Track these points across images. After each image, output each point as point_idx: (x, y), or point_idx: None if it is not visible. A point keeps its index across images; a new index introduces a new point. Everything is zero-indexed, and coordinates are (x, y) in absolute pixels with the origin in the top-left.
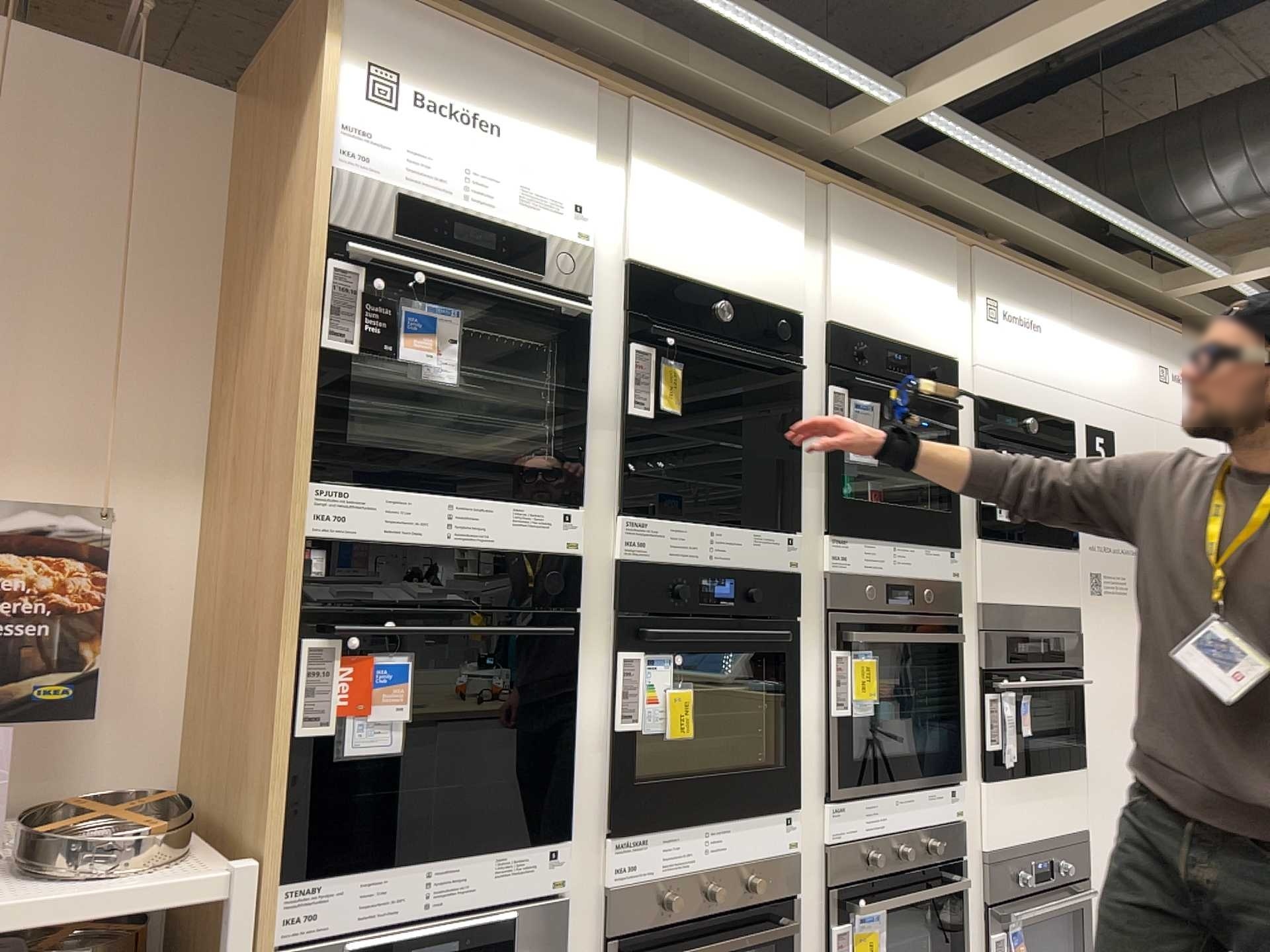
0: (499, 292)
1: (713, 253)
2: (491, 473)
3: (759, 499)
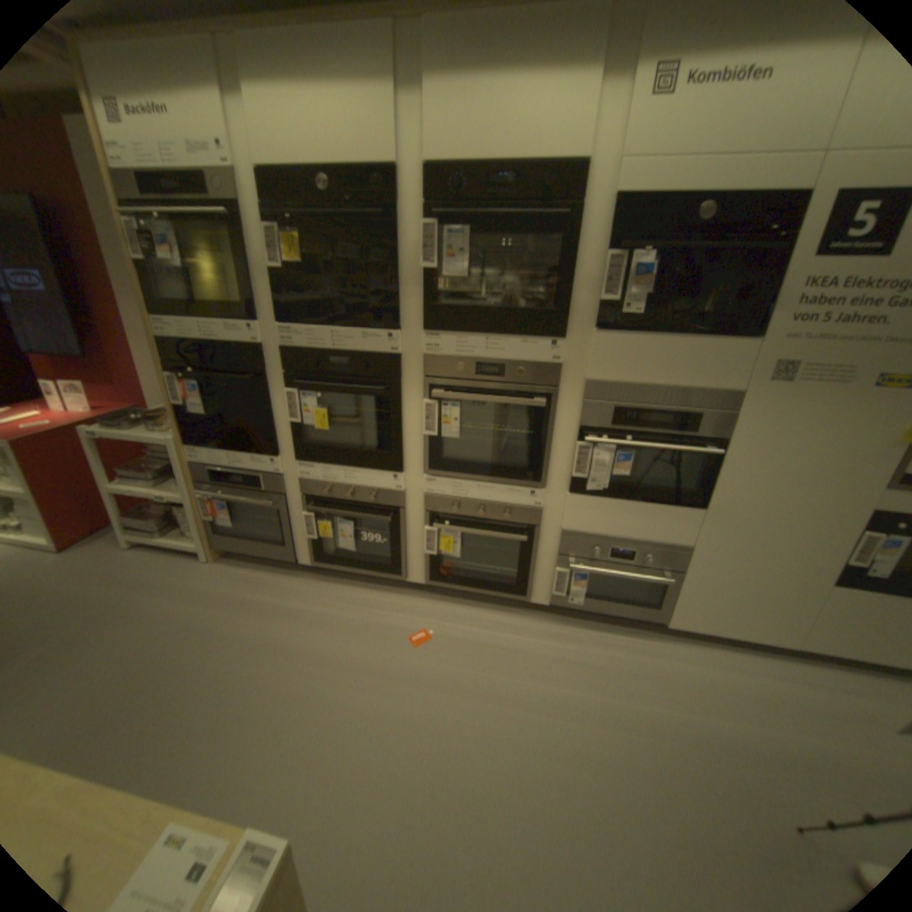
0: (184, 208)
1: (311, 129)
2: (206, 308)
3: (370, 311)
